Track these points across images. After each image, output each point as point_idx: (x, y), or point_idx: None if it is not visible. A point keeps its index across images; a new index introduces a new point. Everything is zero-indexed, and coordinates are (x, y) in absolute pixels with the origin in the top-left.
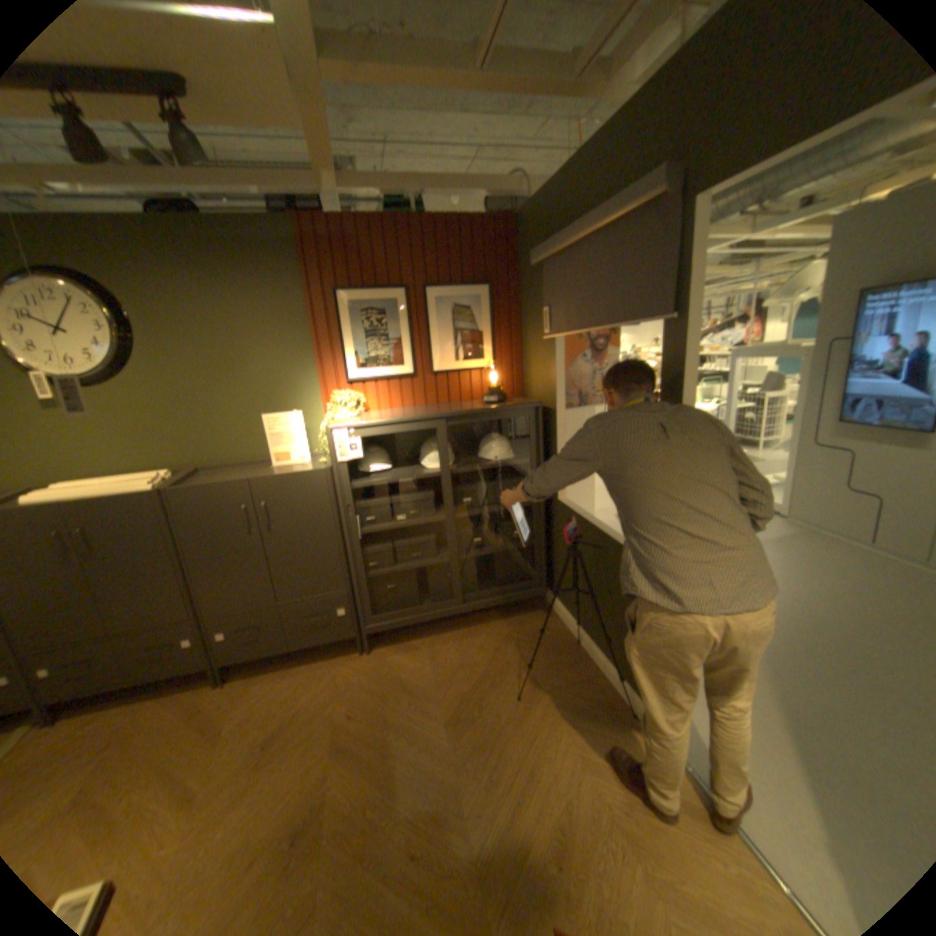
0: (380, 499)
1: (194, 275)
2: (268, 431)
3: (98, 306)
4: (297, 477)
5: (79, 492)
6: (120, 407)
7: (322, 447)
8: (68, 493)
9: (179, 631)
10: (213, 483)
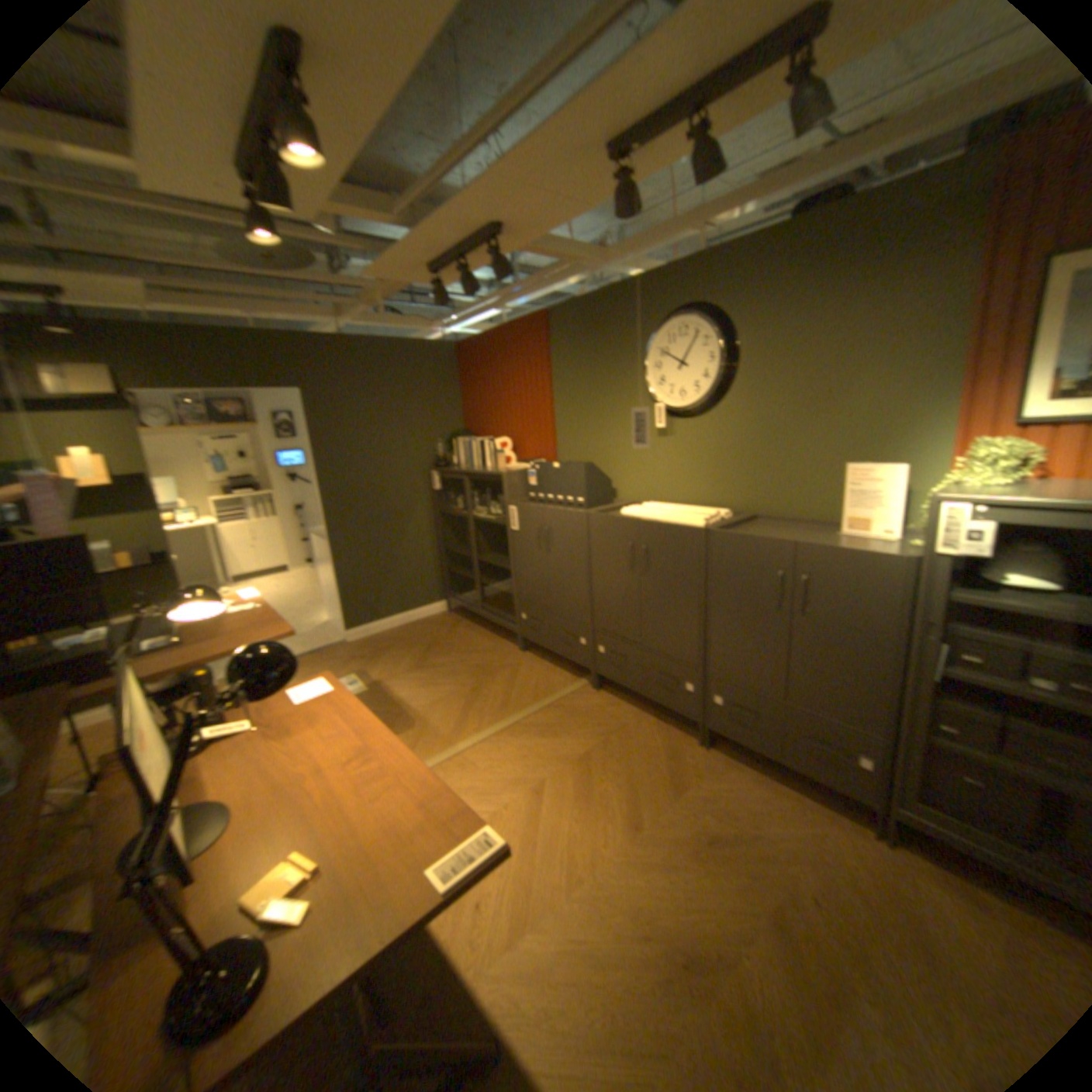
0: (1008, 635)
1: (819, 281)
2: (851, 485)
3: (716, 336)
4: (862, 556)
5: (656, 514)
6: (709, 438)
7: (927, 521)
8: (650, 512)
9: (689, 672)
10: (759, 535)
